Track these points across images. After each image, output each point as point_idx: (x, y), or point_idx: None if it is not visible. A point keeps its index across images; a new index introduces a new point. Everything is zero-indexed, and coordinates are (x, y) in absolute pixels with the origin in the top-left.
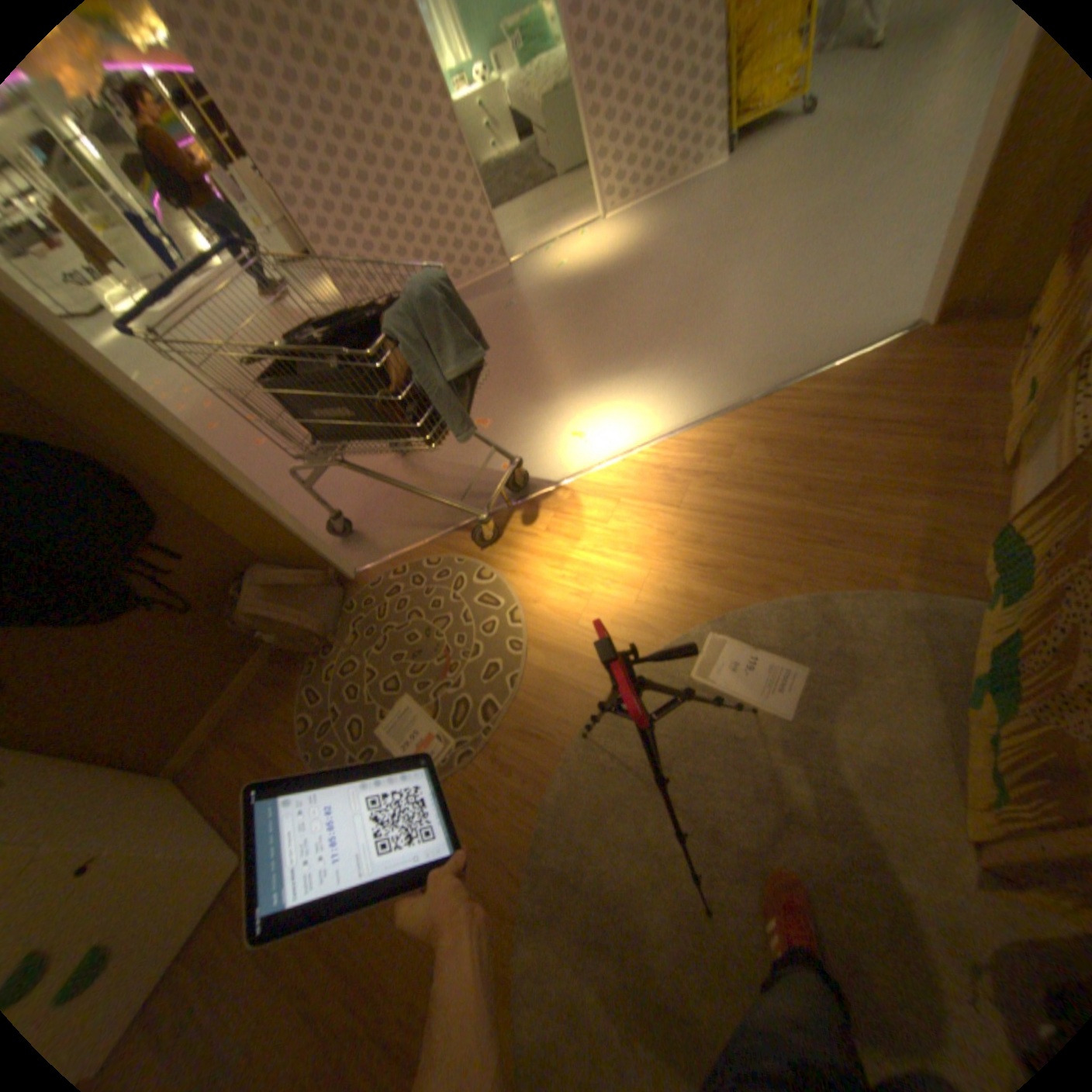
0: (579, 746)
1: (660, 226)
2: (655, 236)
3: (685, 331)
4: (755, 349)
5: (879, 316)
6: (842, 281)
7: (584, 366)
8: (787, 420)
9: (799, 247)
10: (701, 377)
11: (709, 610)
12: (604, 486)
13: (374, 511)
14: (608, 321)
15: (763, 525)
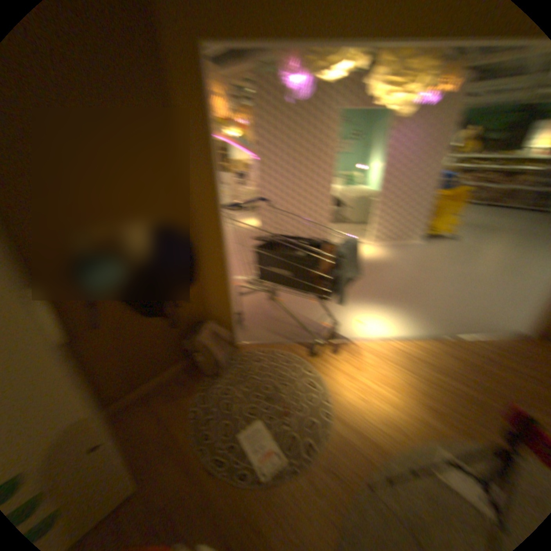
0: (366, 492)
1: (393, 254)
2: (391, 257)
3: (409, 297)
4: (444, 316)
5: (503, 324)
6: (481, 303)
7: (361, 293)
8: (466, 352)
9: (458, 284)
10: (419, 318)
11: (438, 435)
12: (373, 349)
13: (254, 317)
14: (372, 280)
15: (462, 399)
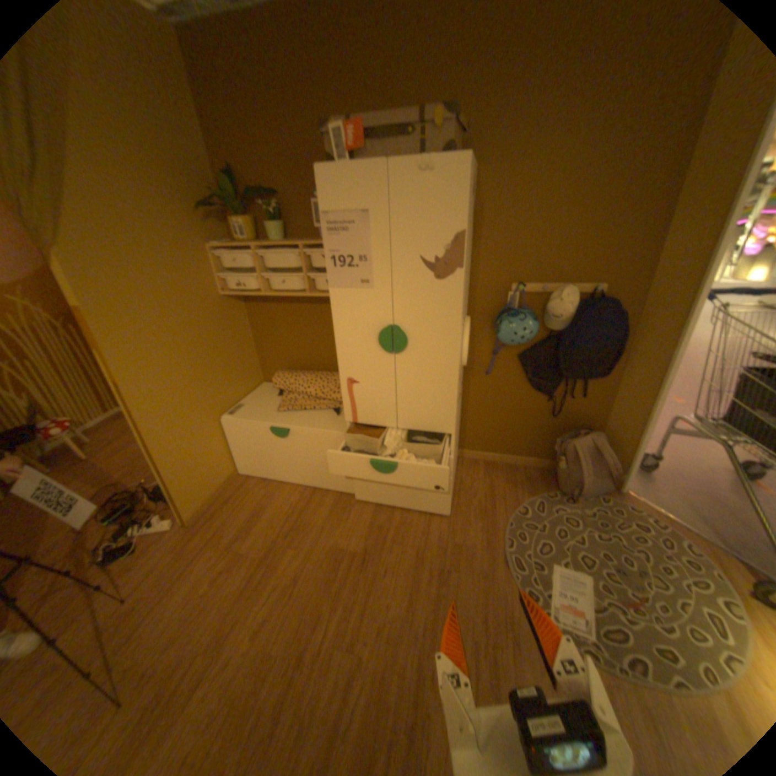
0: None
1: None
2: None
3: None
4: None
5: None
6: None
7: None
8: None
9: None
10: None
11: None
12: None
13: (686, 481)
14: None
15: None
